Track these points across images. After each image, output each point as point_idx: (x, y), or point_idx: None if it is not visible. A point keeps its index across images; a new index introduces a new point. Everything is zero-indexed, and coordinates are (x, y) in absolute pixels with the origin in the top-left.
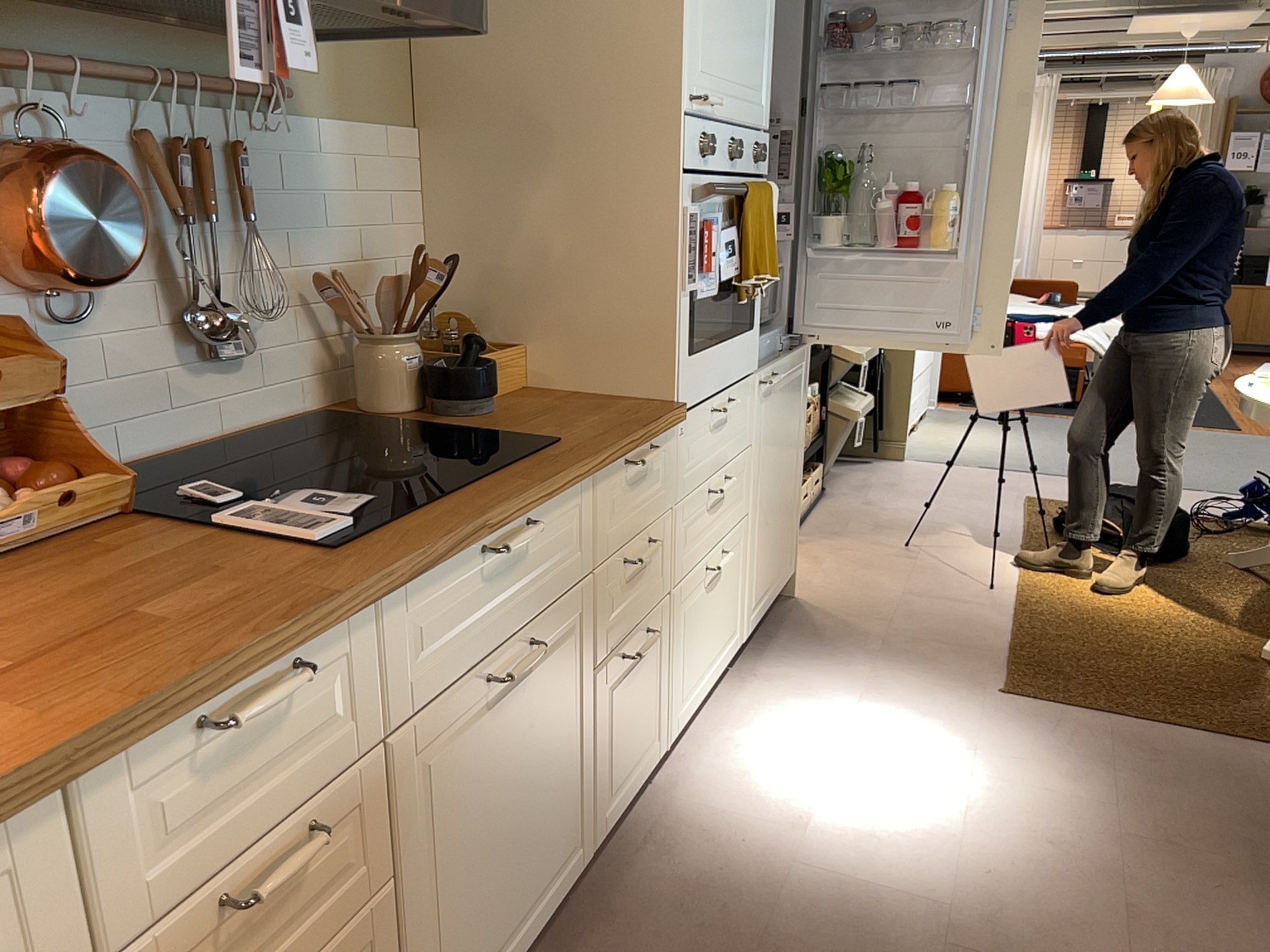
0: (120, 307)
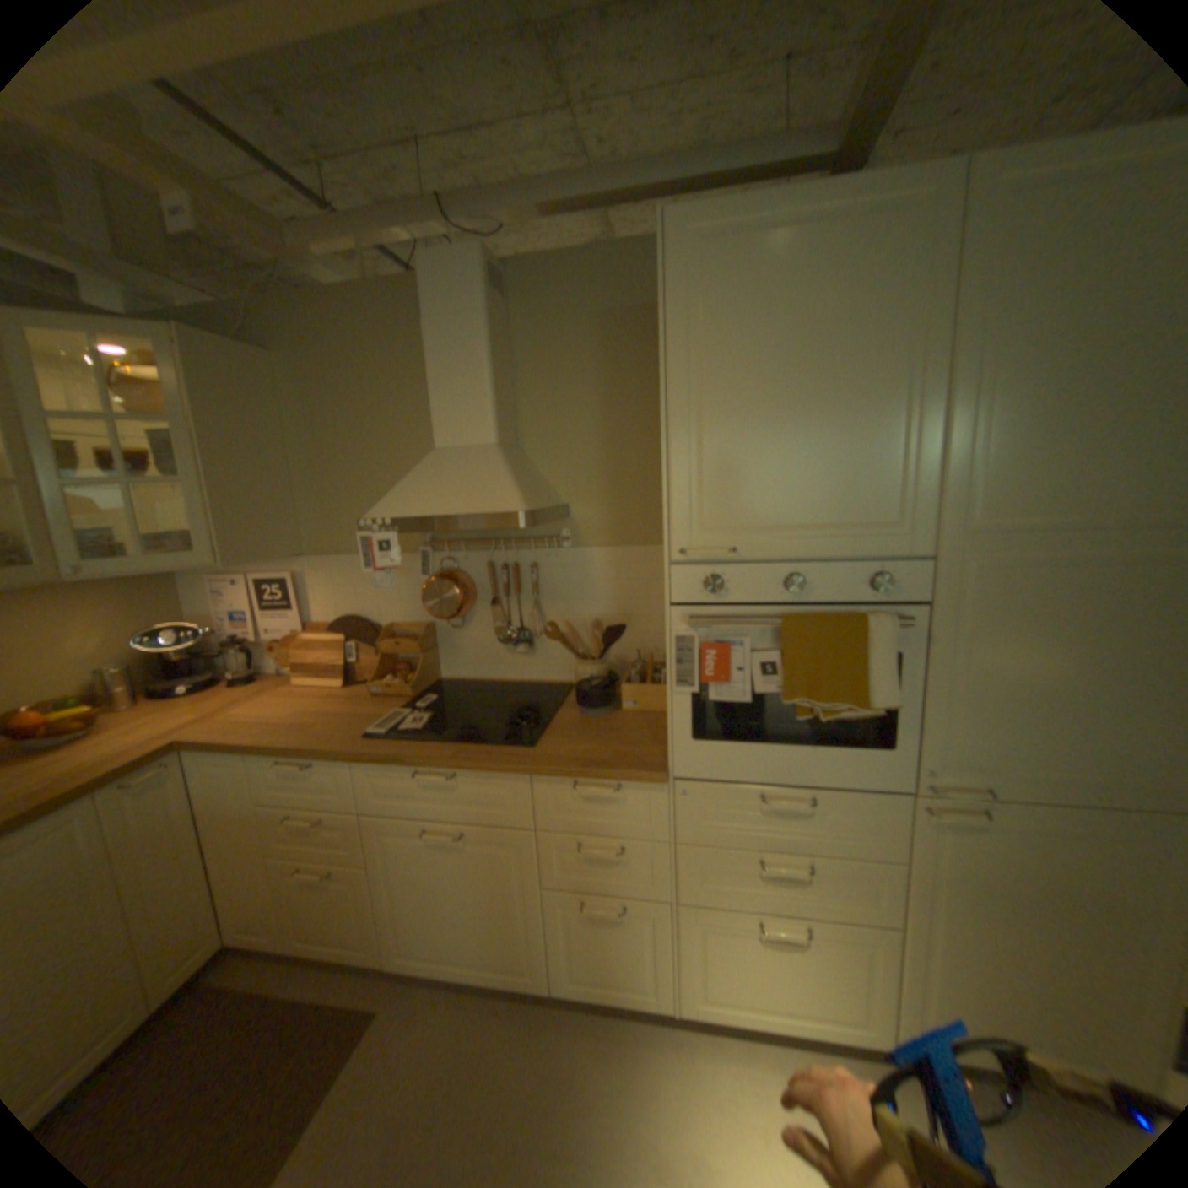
0: (479, 624)
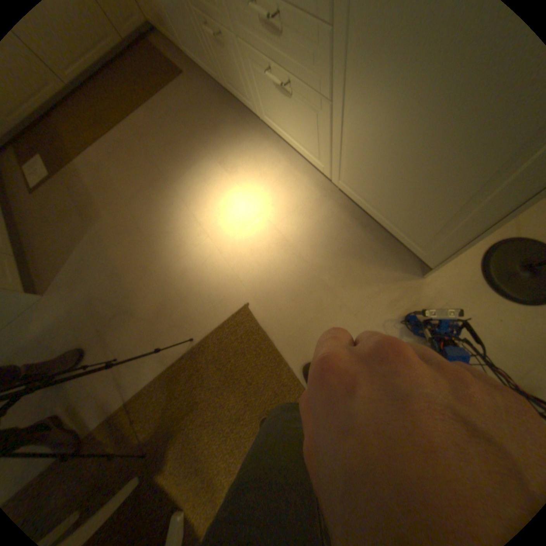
0: None
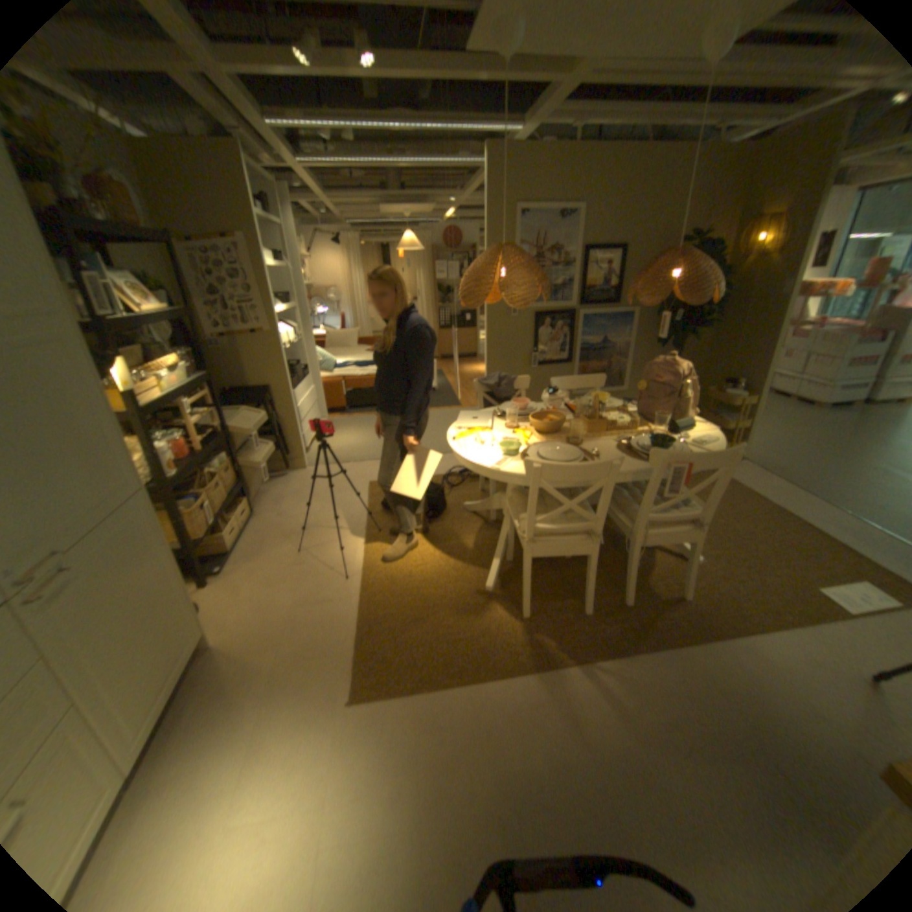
0: None
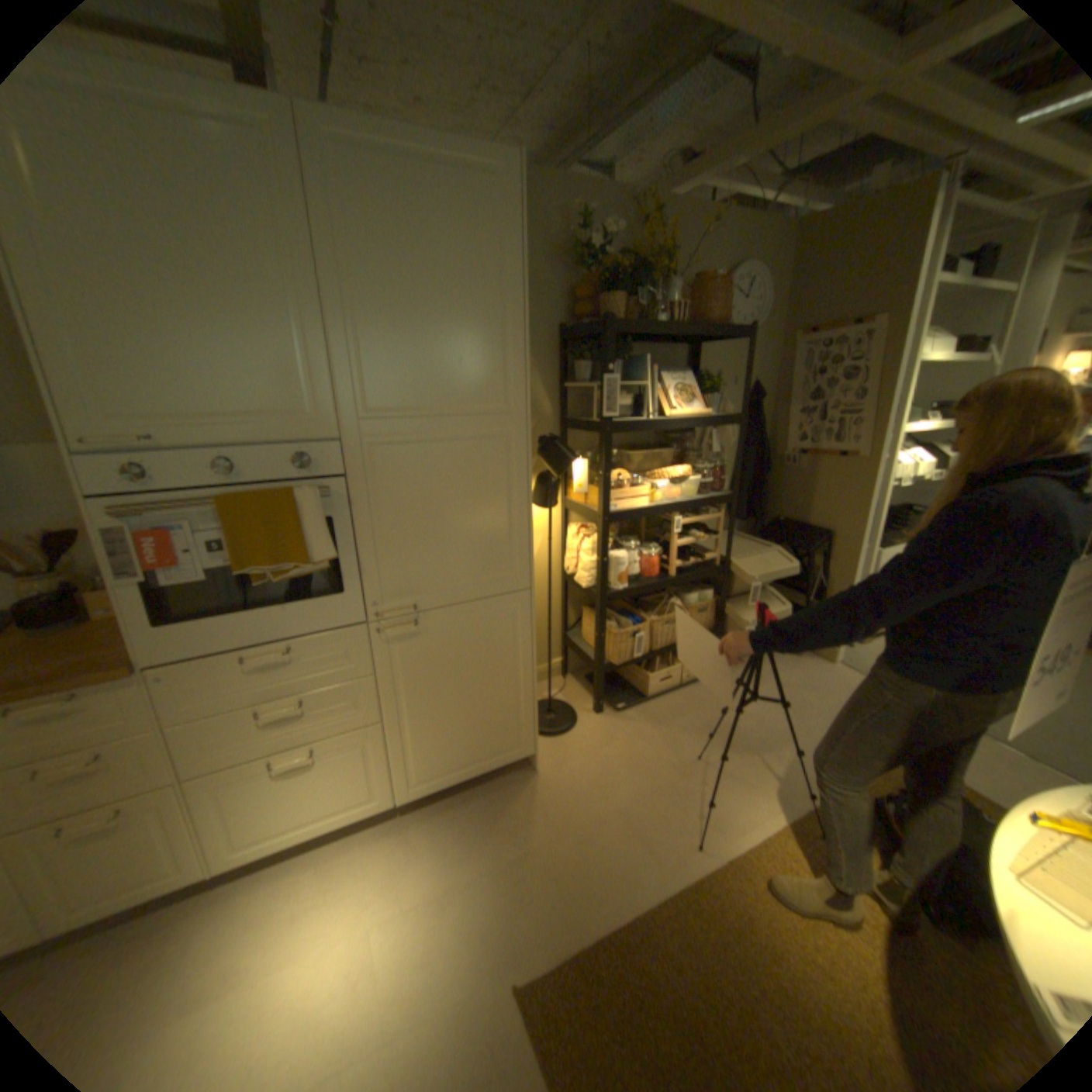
0: None
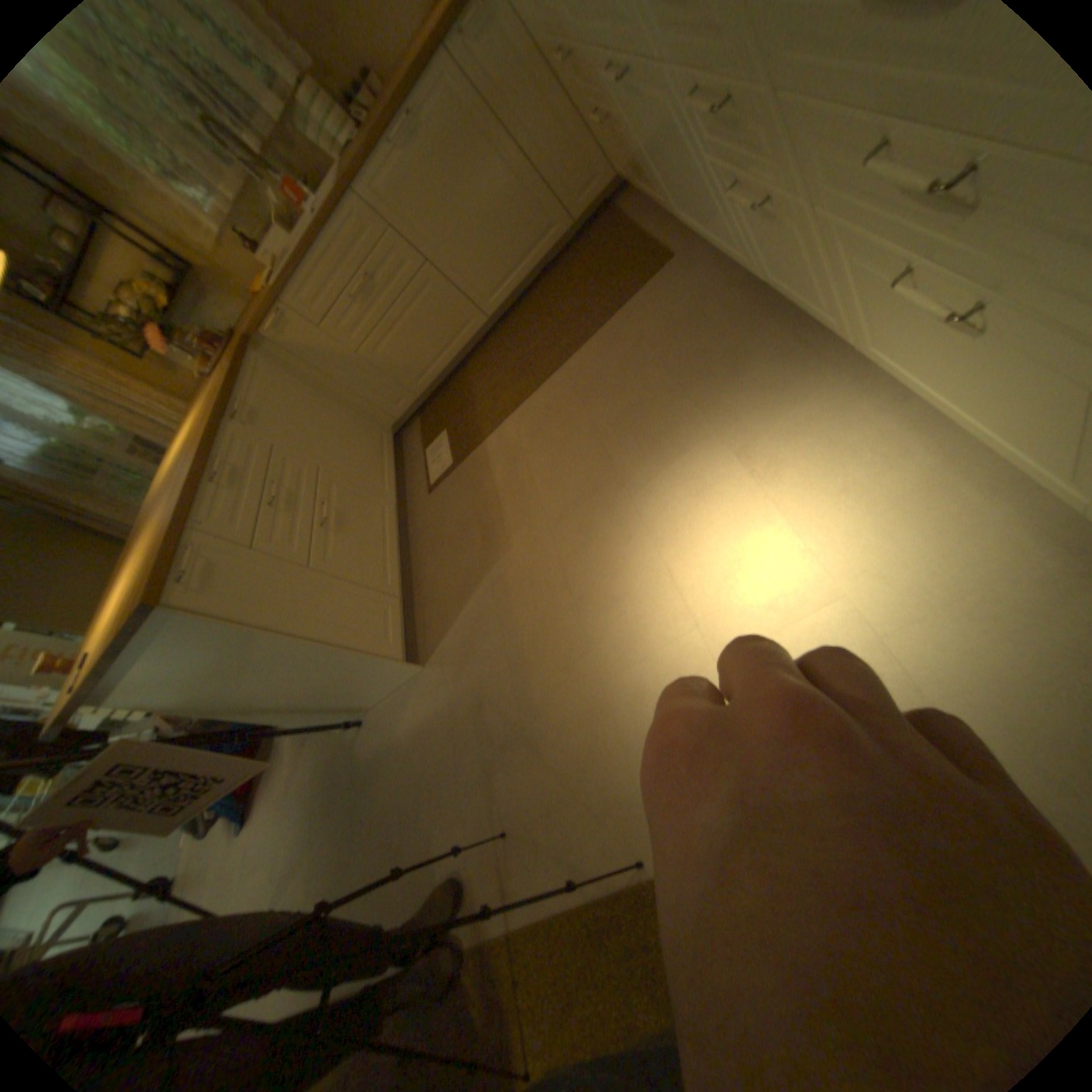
0: None
